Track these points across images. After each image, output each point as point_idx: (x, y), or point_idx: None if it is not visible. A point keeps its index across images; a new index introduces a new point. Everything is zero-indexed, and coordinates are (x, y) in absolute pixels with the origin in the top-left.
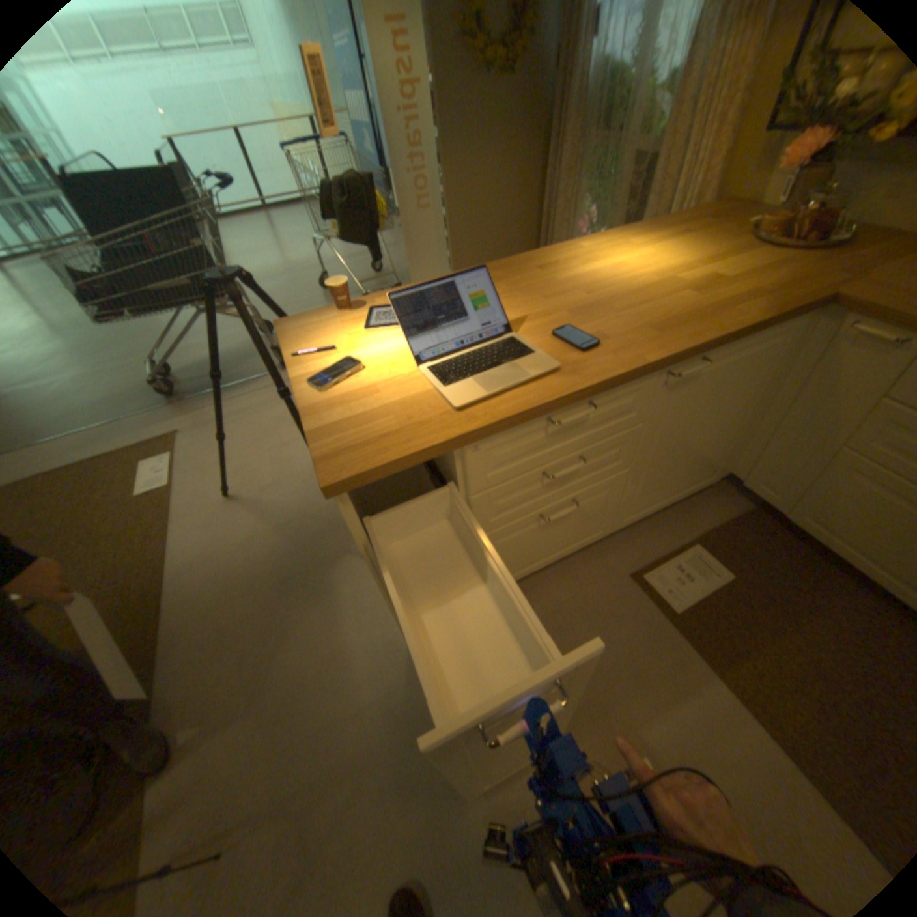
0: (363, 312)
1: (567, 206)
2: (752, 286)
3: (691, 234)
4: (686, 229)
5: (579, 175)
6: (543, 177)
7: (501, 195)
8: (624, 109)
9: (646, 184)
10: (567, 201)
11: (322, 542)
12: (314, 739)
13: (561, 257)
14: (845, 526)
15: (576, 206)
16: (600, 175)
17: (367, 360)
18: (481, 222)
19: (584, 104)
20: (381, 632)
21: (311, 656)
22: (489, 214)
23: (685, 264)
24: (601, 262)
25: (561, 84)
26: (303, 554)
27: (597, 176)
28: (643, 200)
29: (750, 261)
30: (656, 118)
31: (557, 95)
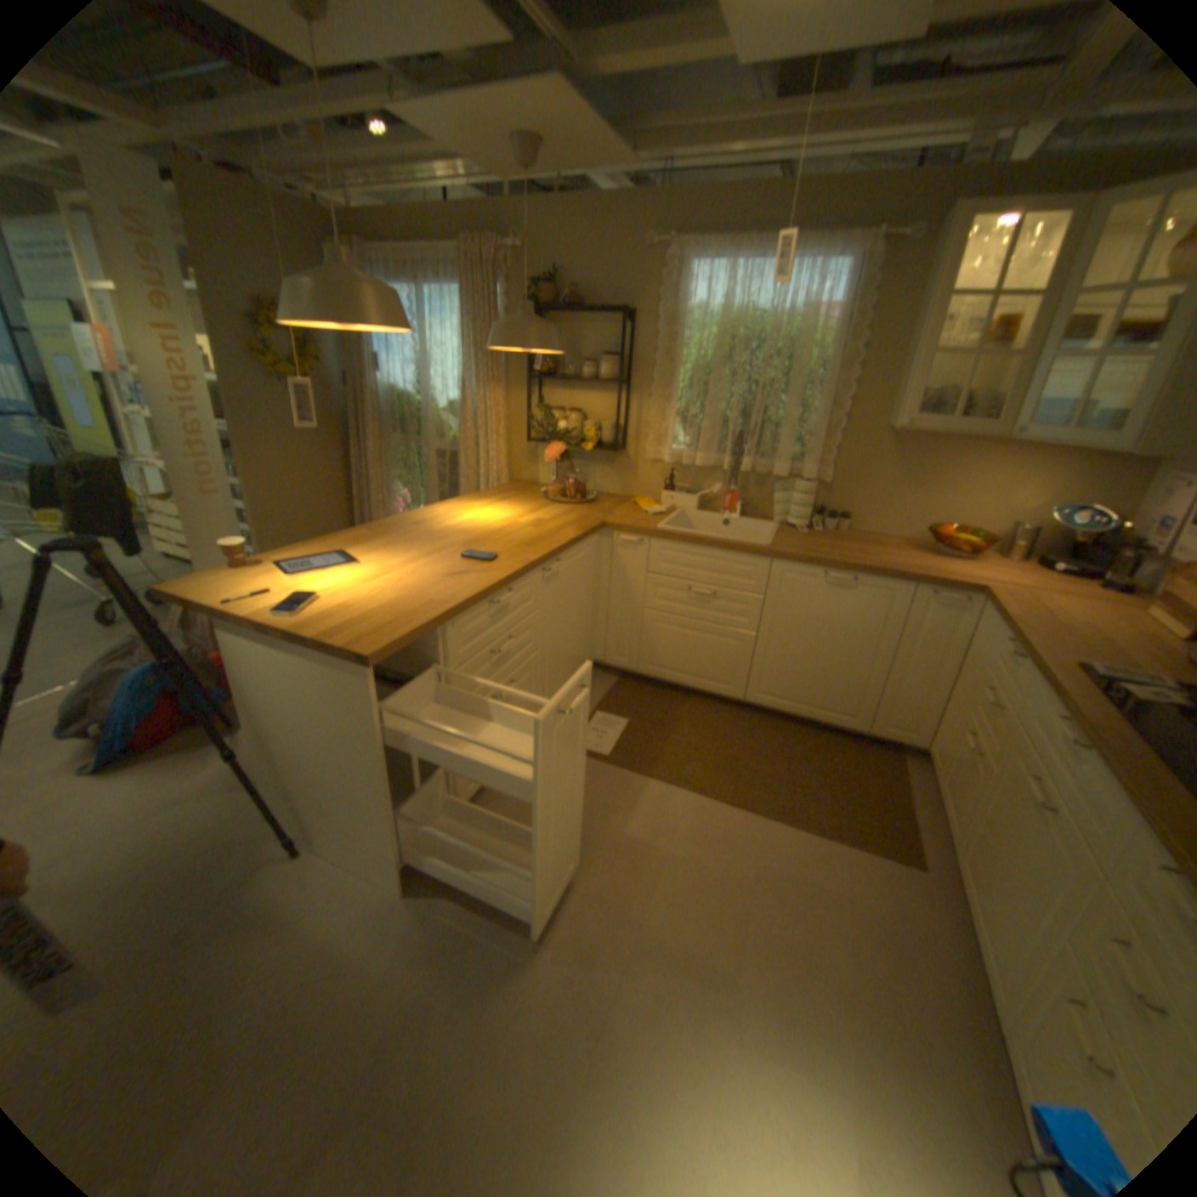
0: (266, 569)
1: (379, 492)
2: (561, 524)
3: (508, 502)
4: (502, 499)
5: (386, 467)
6: (345, 468)
7: (306, 482)
8: (416, 422)
9: (451, 474)
10: (379, 488)
11: (211, 876)
12: (335, 1043)
13: (425, 519)
14: (664, 660)
15: (388, 491)
16: (406, 467)
17: (315, 594)
18: (287, 507)
19: (378, 416)
20: (359, 908)
21: (275, 982)
22: (296, 499)
23: (516, 517)
24: (458, 520)
25: (353, 400)
26: (185, 903)
27: (403, 468)
28: (451, 485)
29: (552, 513)
30: (447, 431)
31: (350, 407)
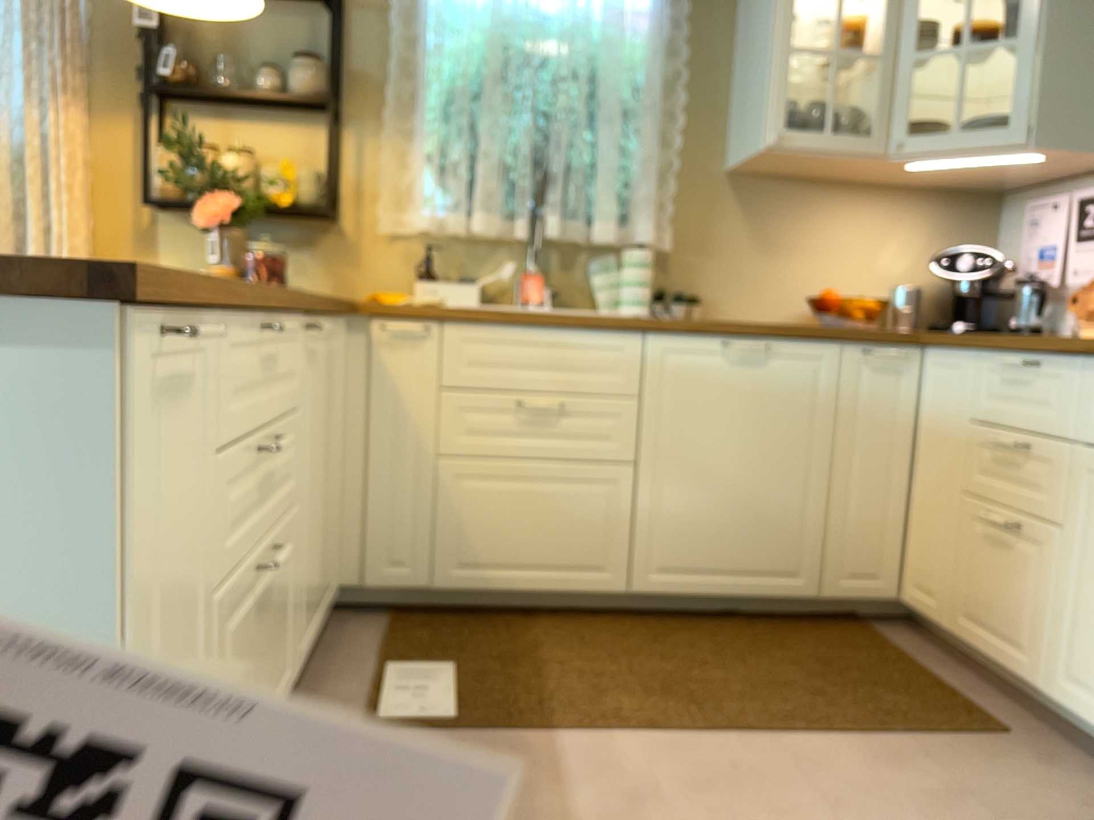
0: None
1: None
2: None
3: None
4: None
5: None
6: None
7: None
8: None
9: None
10: None
11: None
12: None
13: None
14: (482, 550)
15: None
16: None
17: None
18: None
19: None
20: None
21: None
22: None
23: None
24: None
25: None
26: None
27: None
28: None
29: None
30: None
31: None
